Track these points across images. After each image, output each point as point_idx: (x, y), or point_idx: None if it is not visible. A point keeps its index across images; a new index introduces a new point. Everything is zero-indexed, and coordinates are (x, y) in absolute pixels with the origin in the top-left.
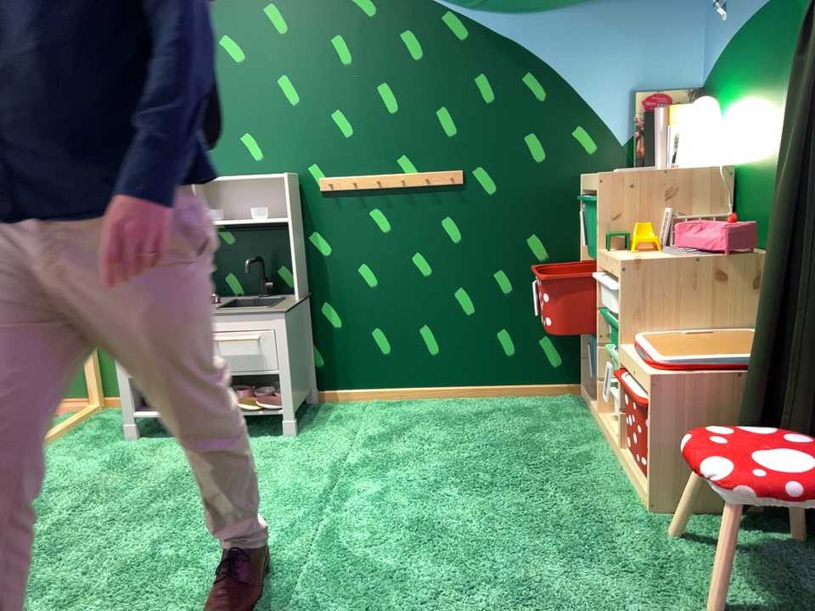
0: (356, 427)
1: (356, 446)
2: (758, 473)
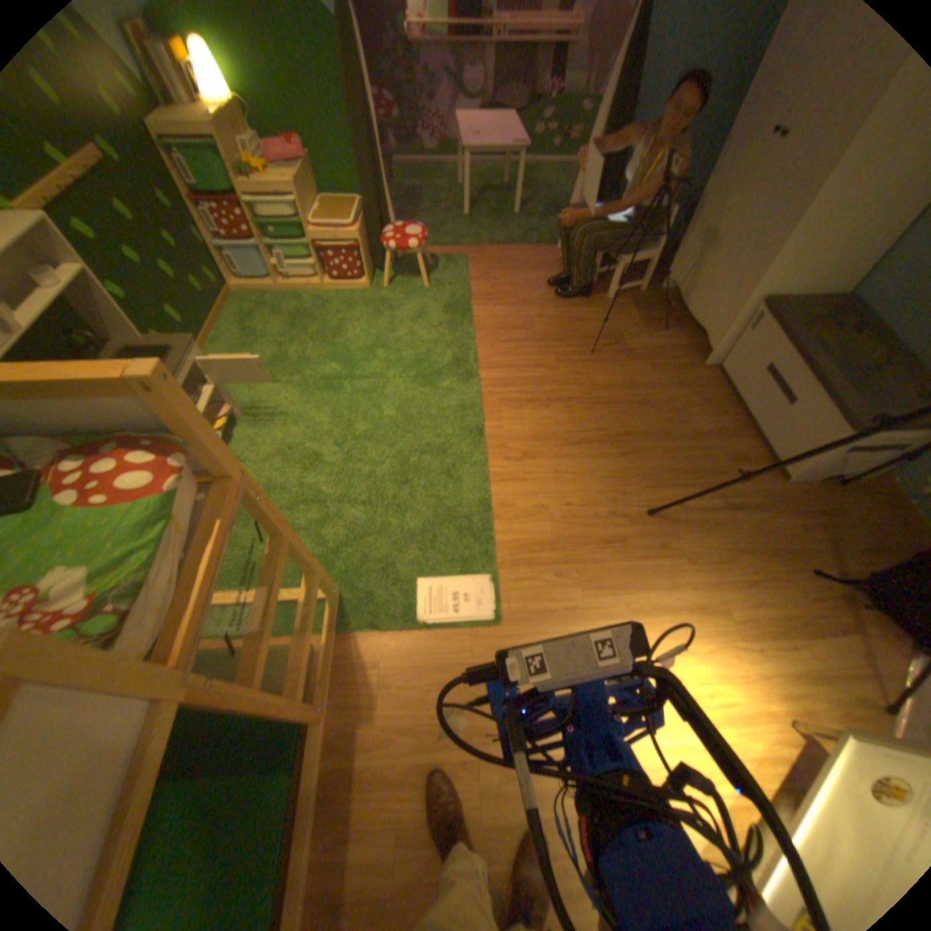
0: (233, 386)
1: (267, 381)
2: (414, 239)
